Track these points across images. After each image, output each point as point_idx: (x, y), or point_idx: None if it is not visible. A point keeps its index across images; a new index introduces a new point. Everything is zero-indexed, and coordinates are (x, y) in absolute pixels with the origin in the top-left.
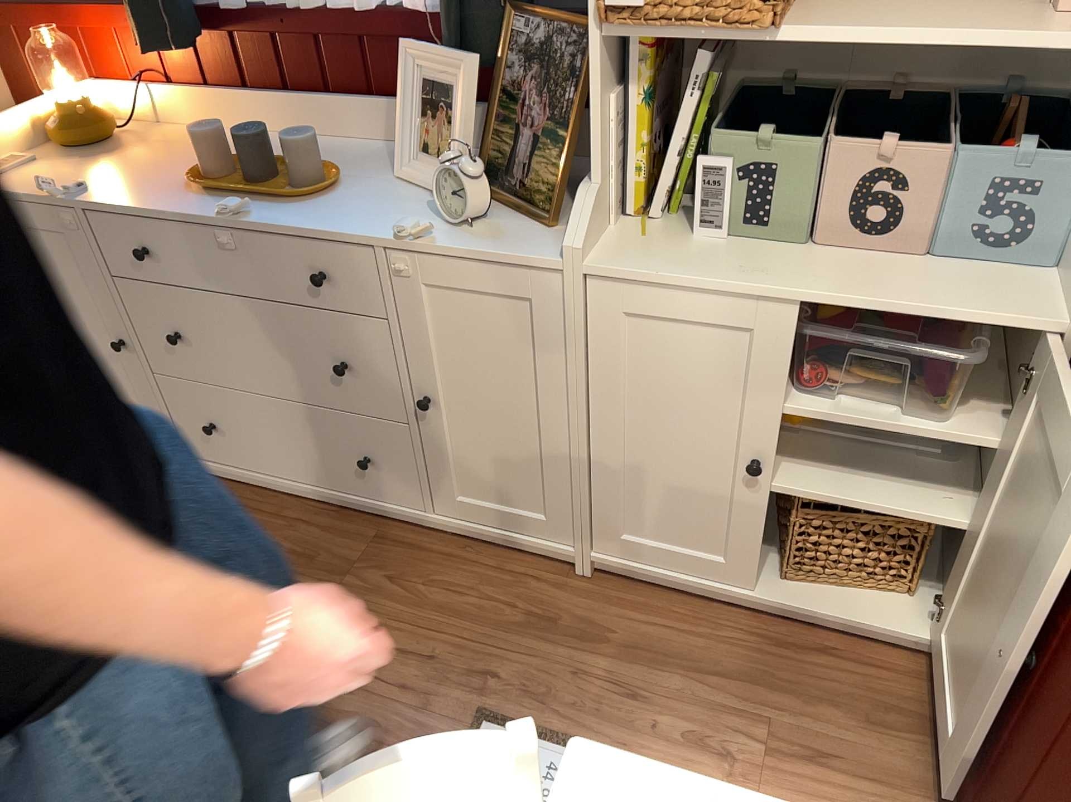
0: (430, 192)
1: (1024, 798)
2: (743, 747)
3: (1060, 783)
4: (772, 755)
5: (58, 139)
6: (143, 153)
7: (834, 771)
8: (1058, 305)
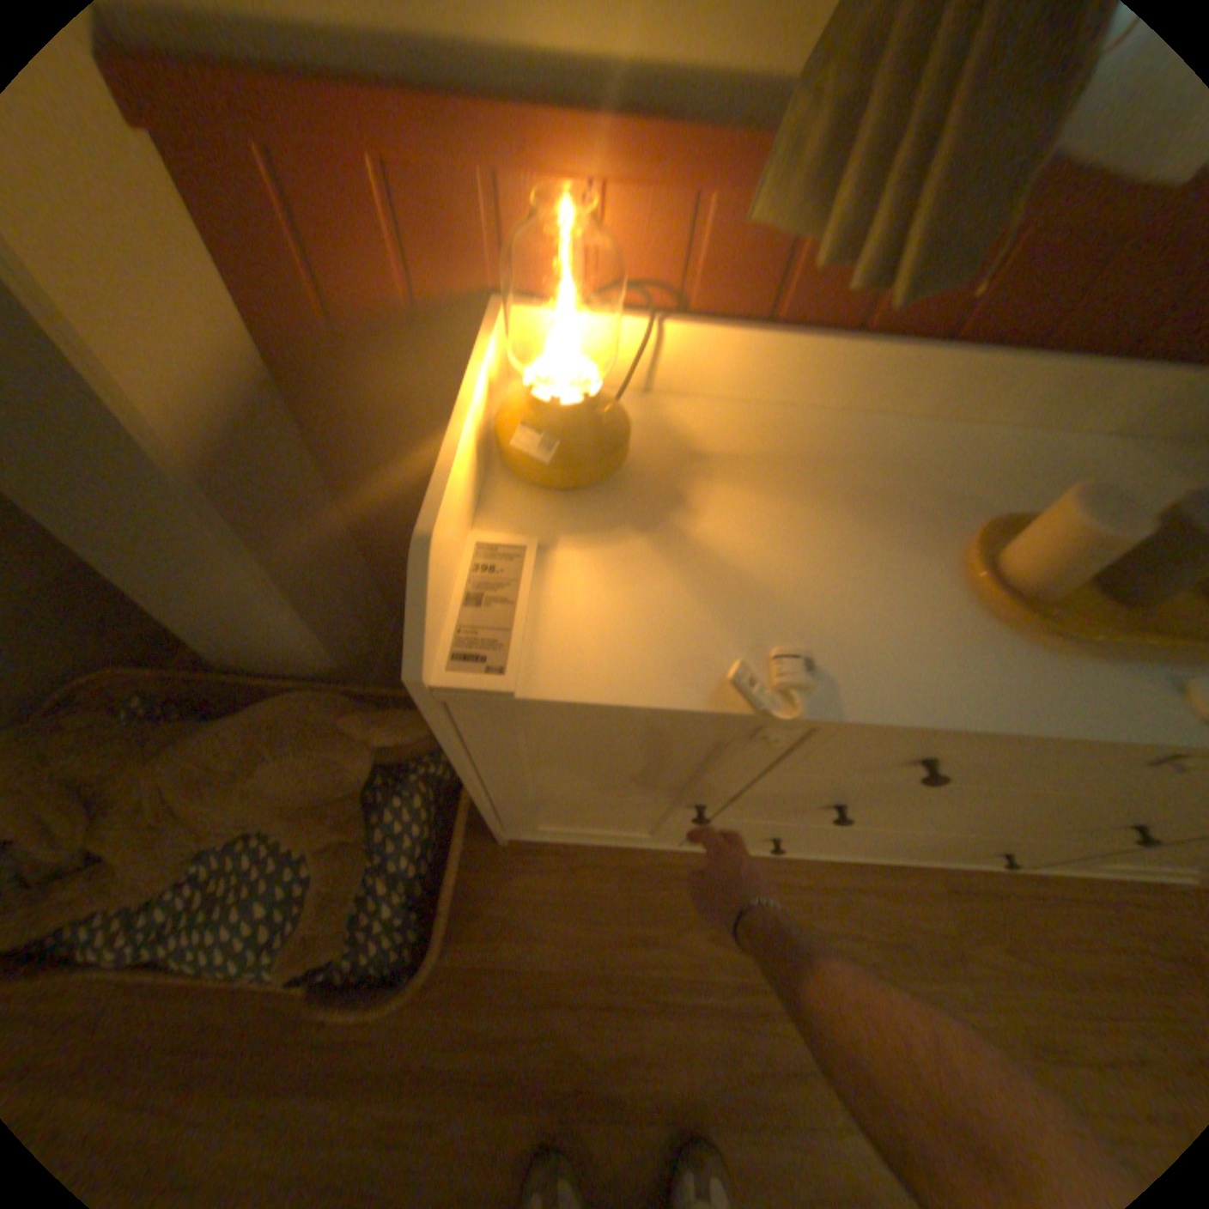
0: None
1: None
2: None
3: None
4: None
5: (560, 482)
6: (740, 496)
7: None
8: None
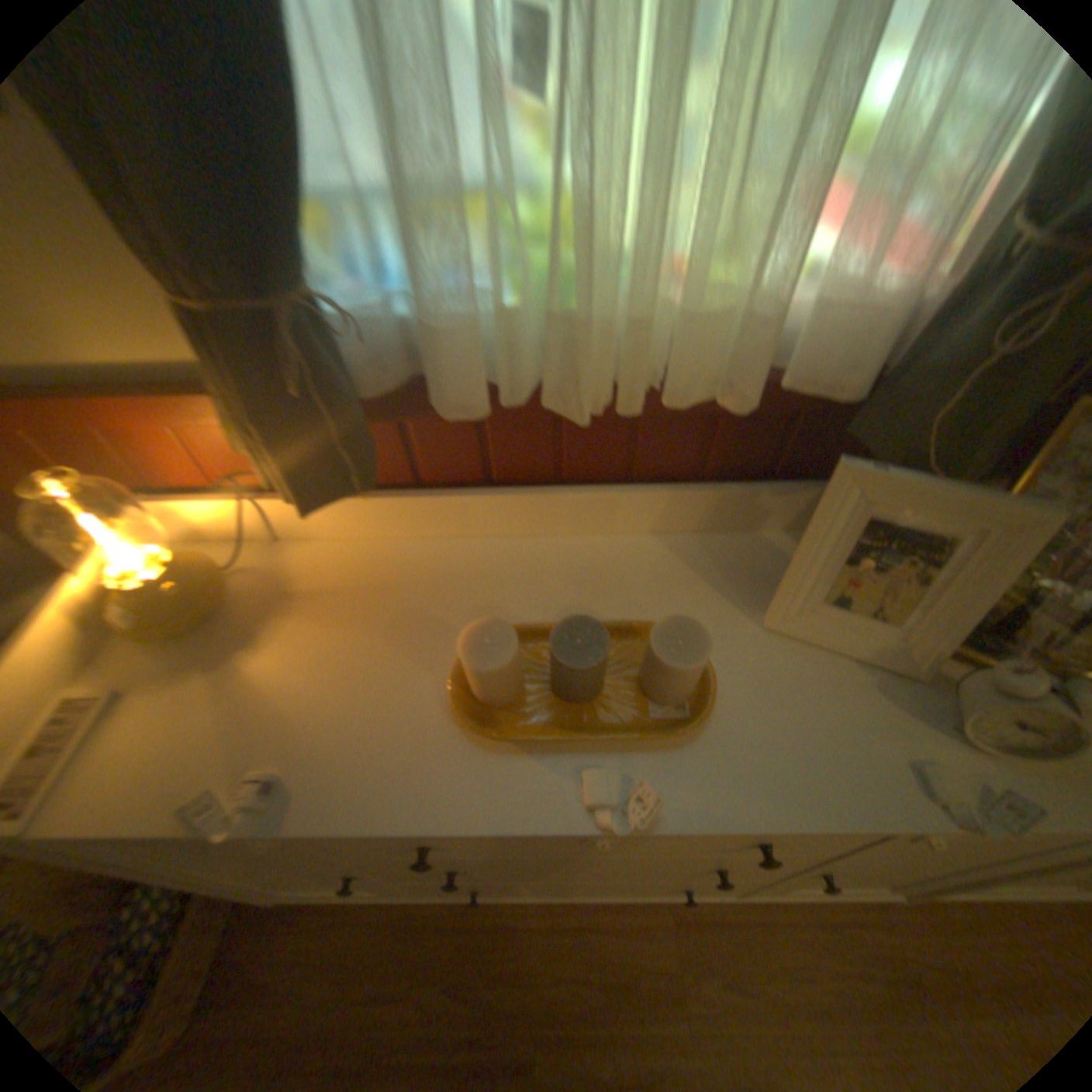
0: (856, 662)
1: None
2: None
3: None
4: None
5: (137, 641)
6: (303, 628)
7: None
8: None
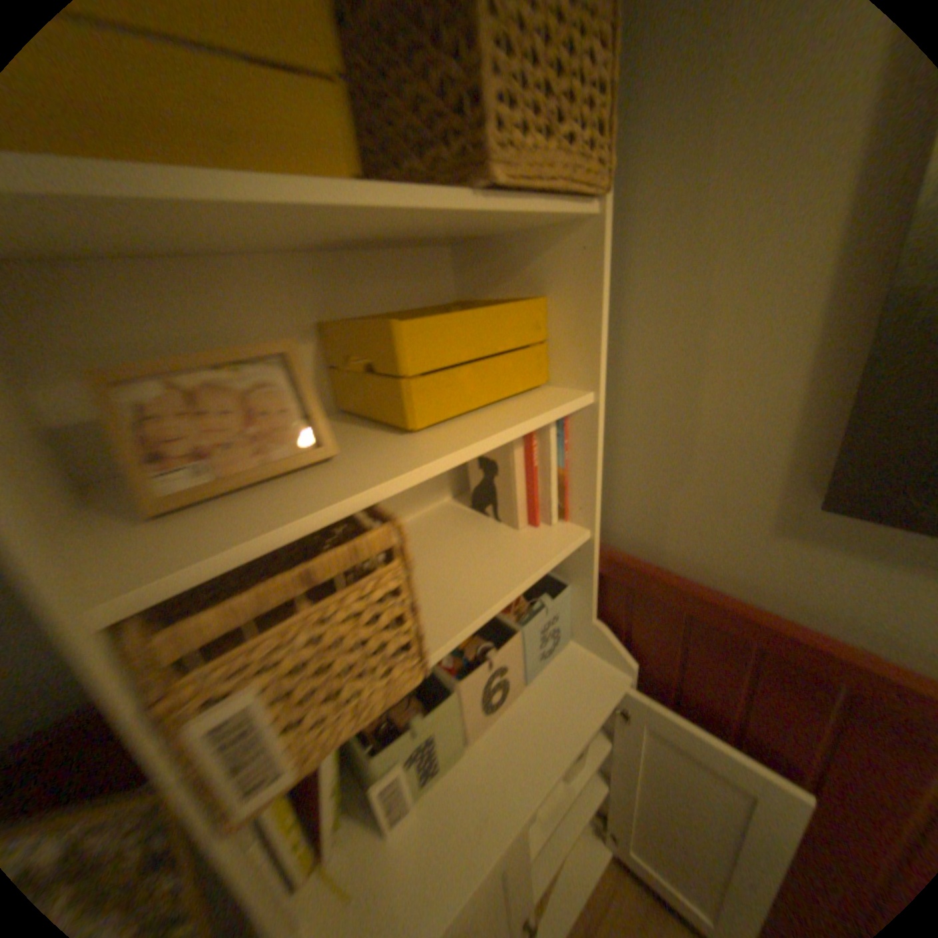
0: None
1: None
2: None
3: None
4: None
5: None
6: None
7: None
8: (613, 672)
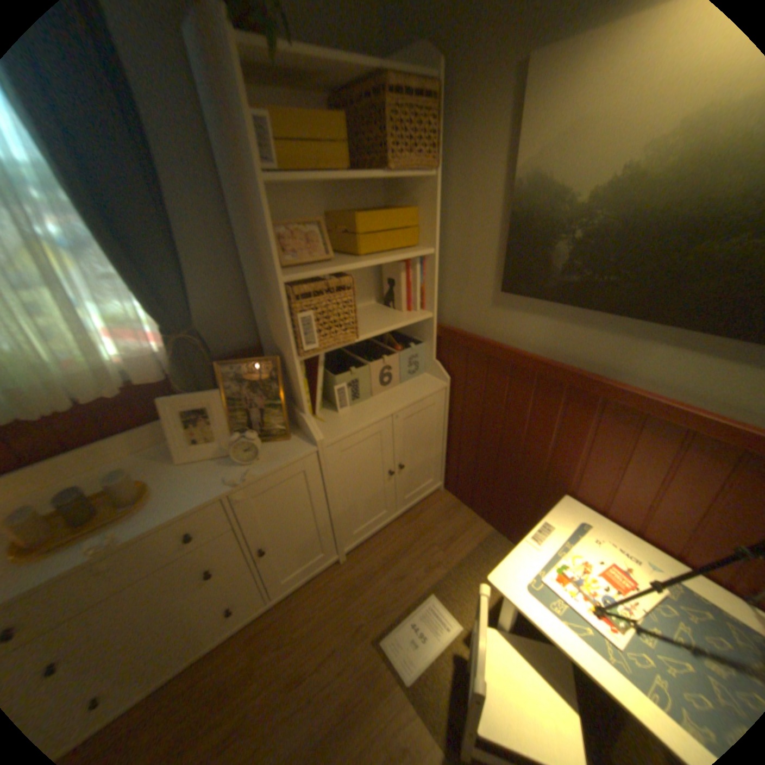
0: (211, 461)
1: (510, 498)
2: (438, 559)
3: (523, 486)
4: (444, 552)
5: None
6: None
7: (457, 540)
8: (439, 382)
